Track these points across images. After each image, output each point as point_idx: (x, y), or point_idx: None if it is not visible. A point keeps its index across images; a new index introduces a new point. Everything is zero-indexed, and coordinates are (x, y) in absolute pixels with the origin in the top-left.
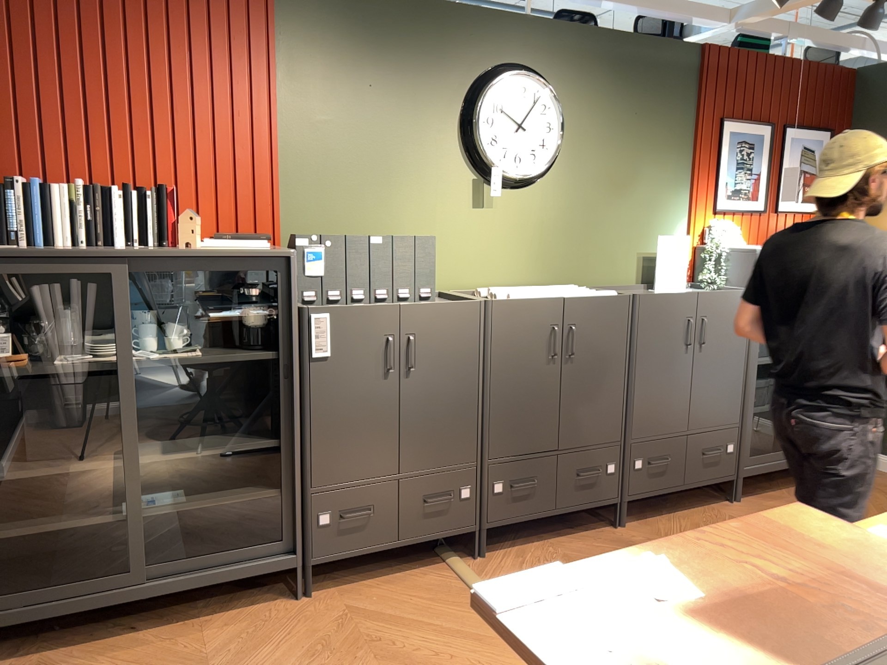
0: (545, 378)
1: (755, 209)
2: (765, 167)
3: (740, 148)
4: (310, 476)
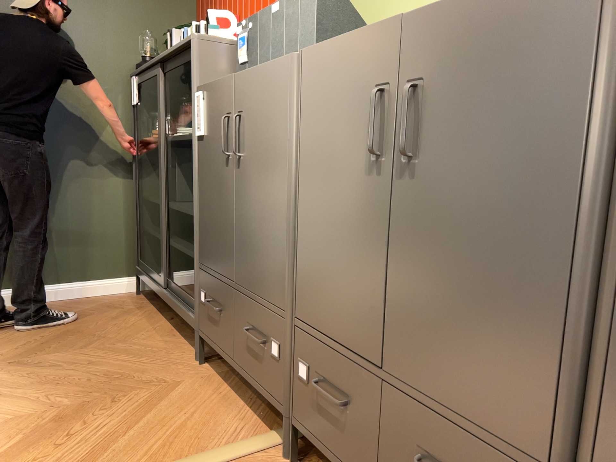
0: (361, 201)
1: None
2: None
3: None
4: (198, 250)
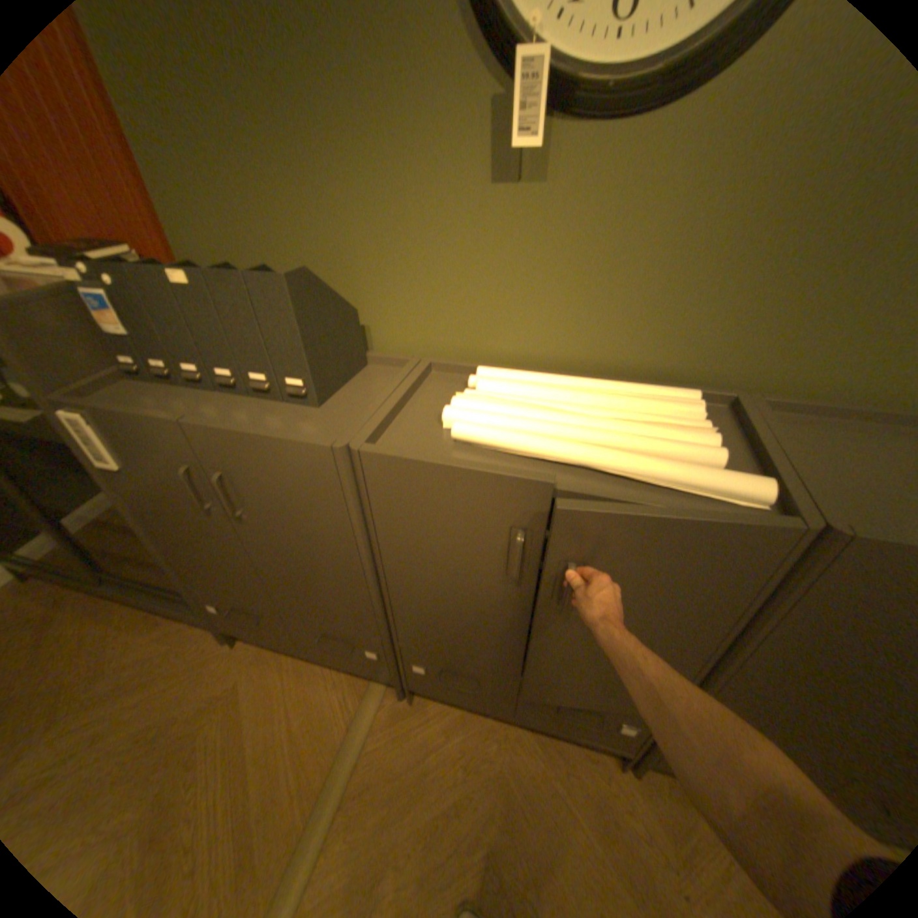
0: (493, 596)
1: None
2: None
3: None
4: (179, 572)
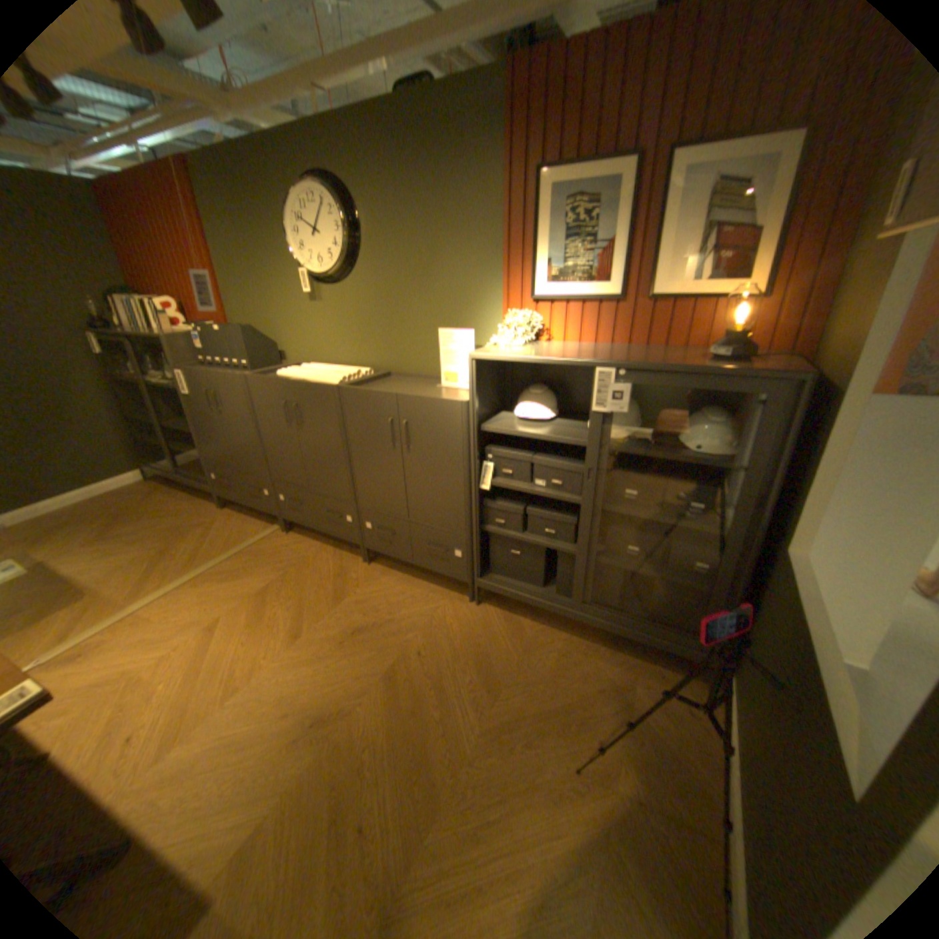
0: (288, 437)
1: (602, 293)
2: (623, 227)
3: (572, 204)
4: (203, 453)
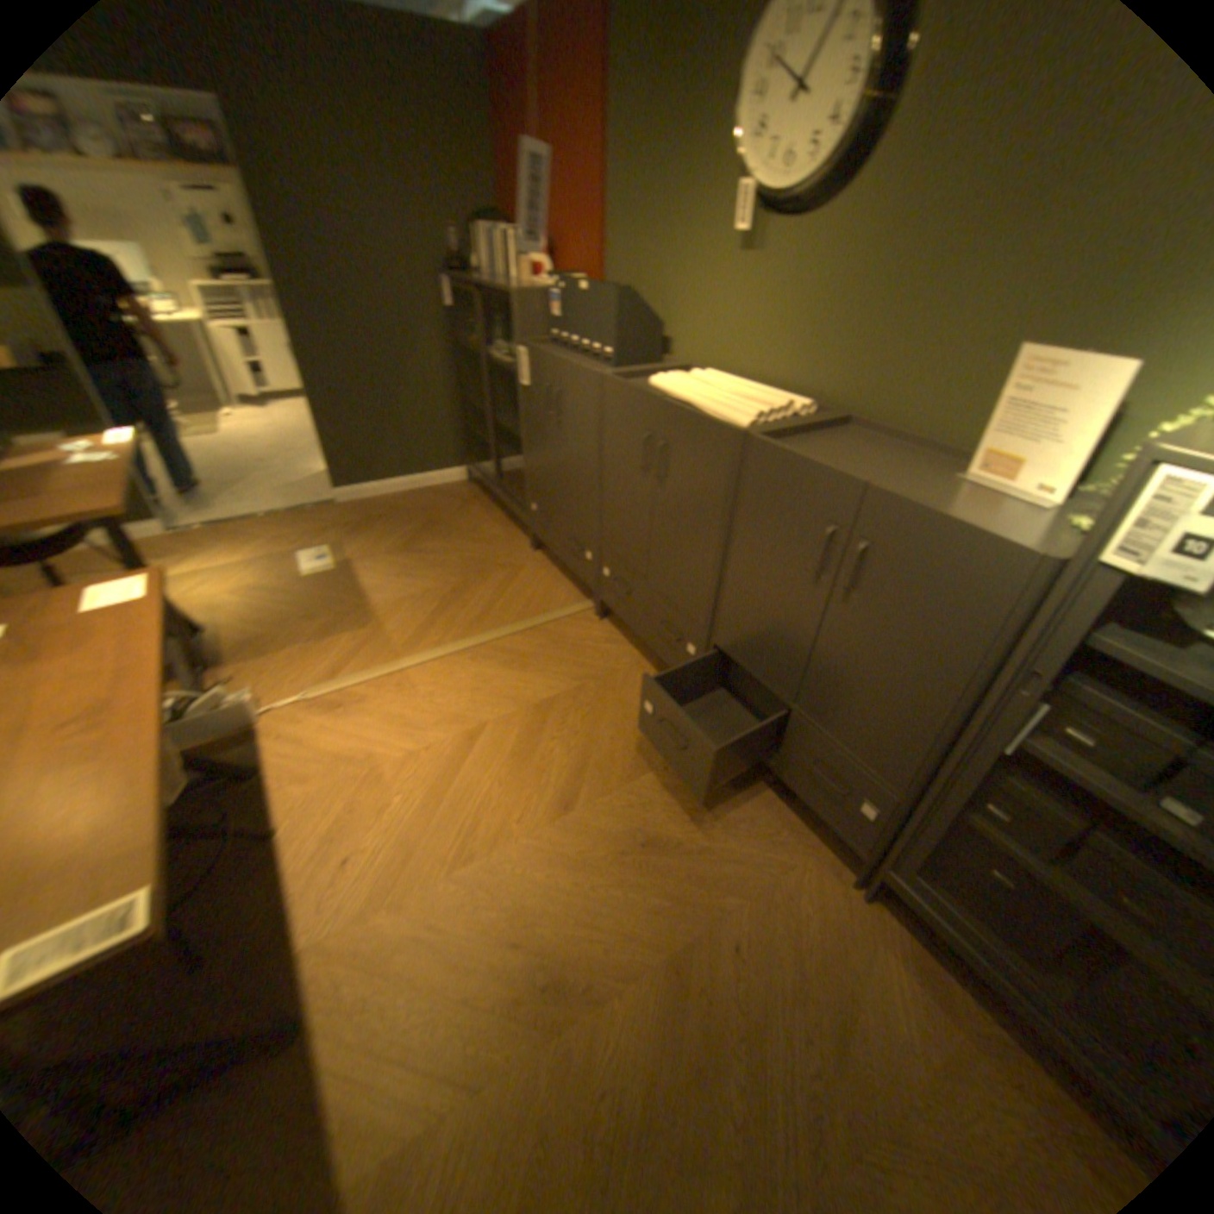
0: (637, 491)
1: None
2: None
3: None
4: (527, 472)
